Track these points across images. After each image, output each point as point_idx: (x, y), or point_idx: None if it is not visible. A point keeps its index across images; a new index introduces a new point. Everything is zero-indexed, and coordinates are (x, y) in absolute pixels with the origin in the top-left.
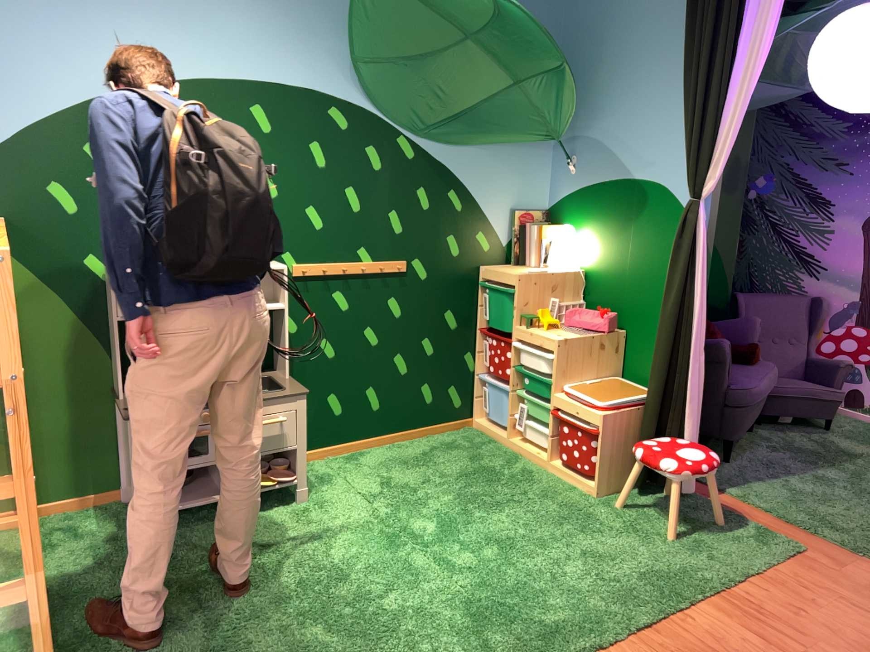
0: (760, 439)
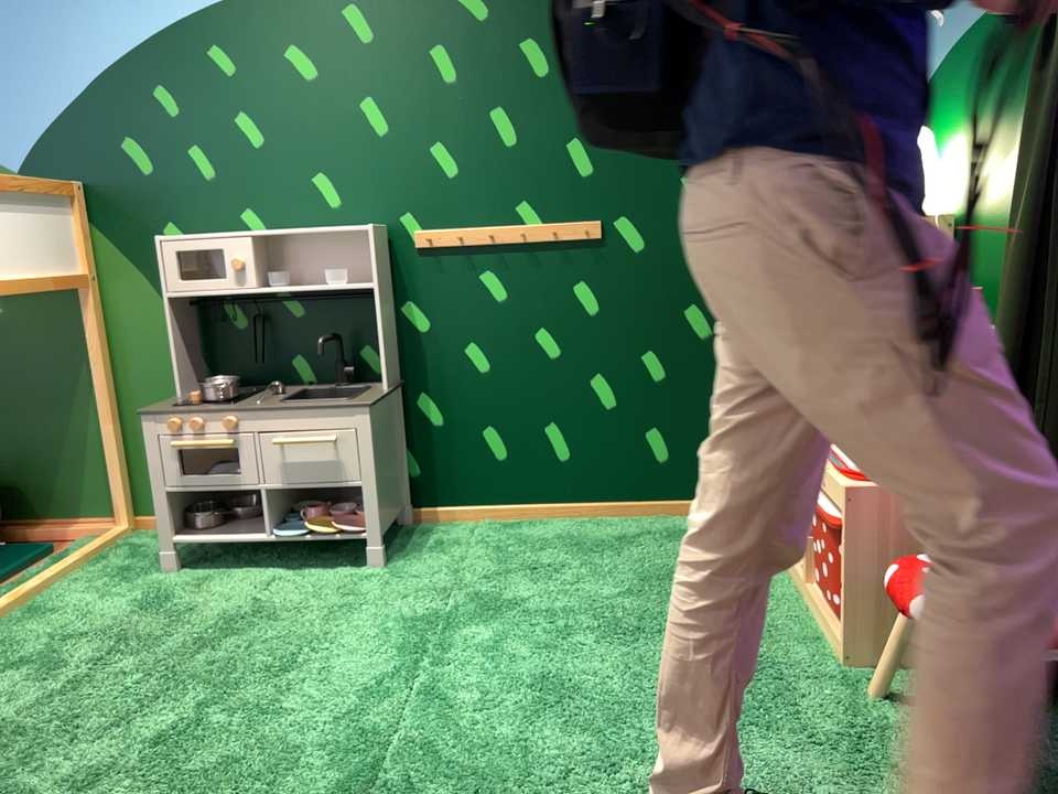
0: None
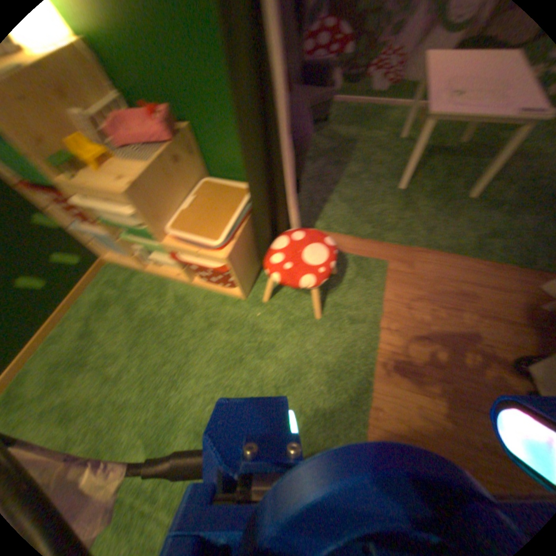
0: (305, 152)
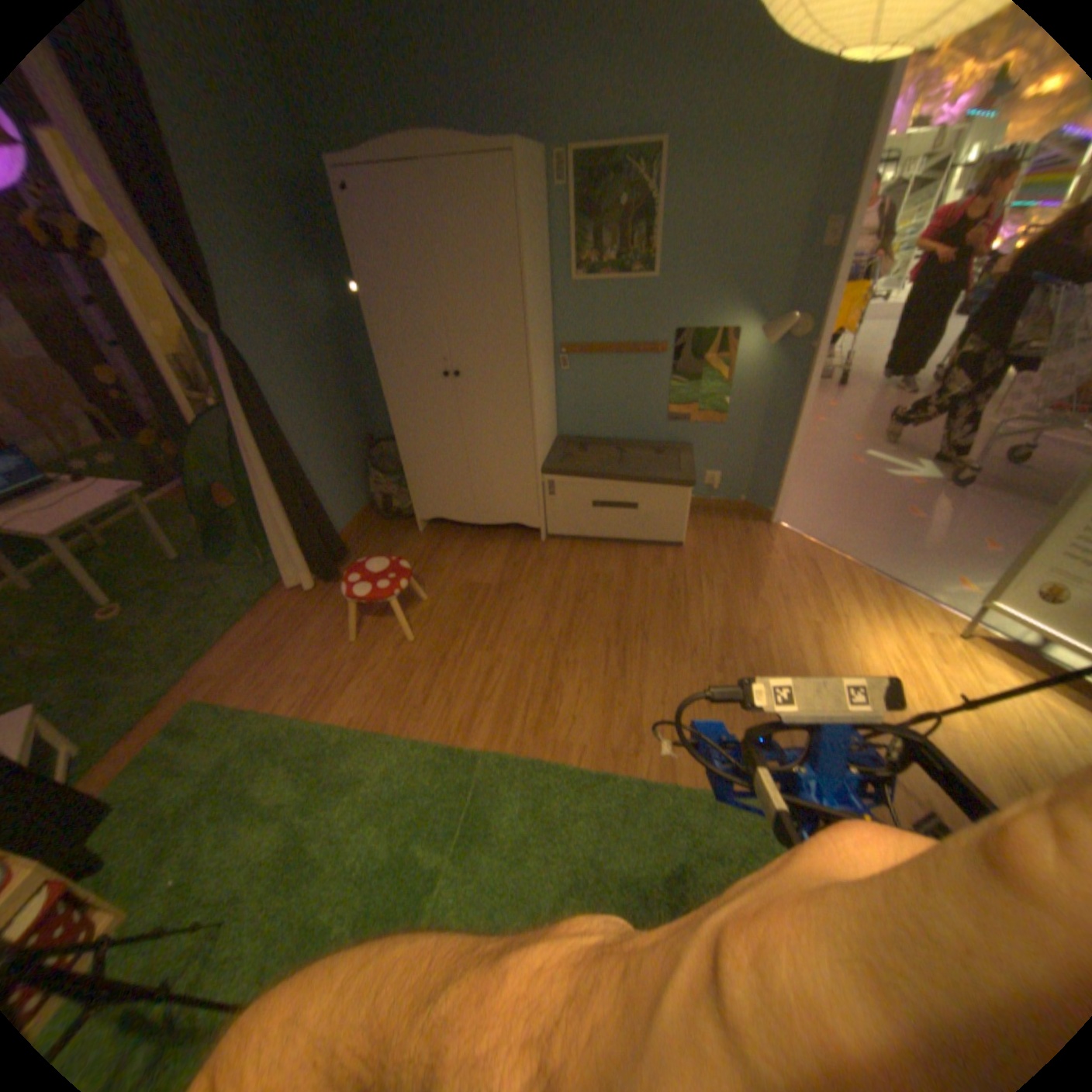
0: None
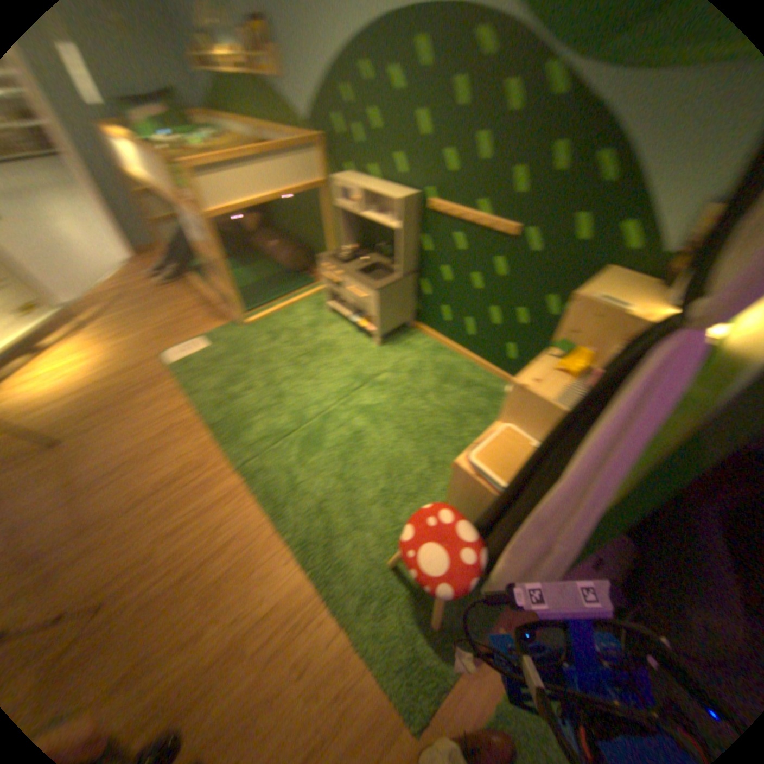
0: None
